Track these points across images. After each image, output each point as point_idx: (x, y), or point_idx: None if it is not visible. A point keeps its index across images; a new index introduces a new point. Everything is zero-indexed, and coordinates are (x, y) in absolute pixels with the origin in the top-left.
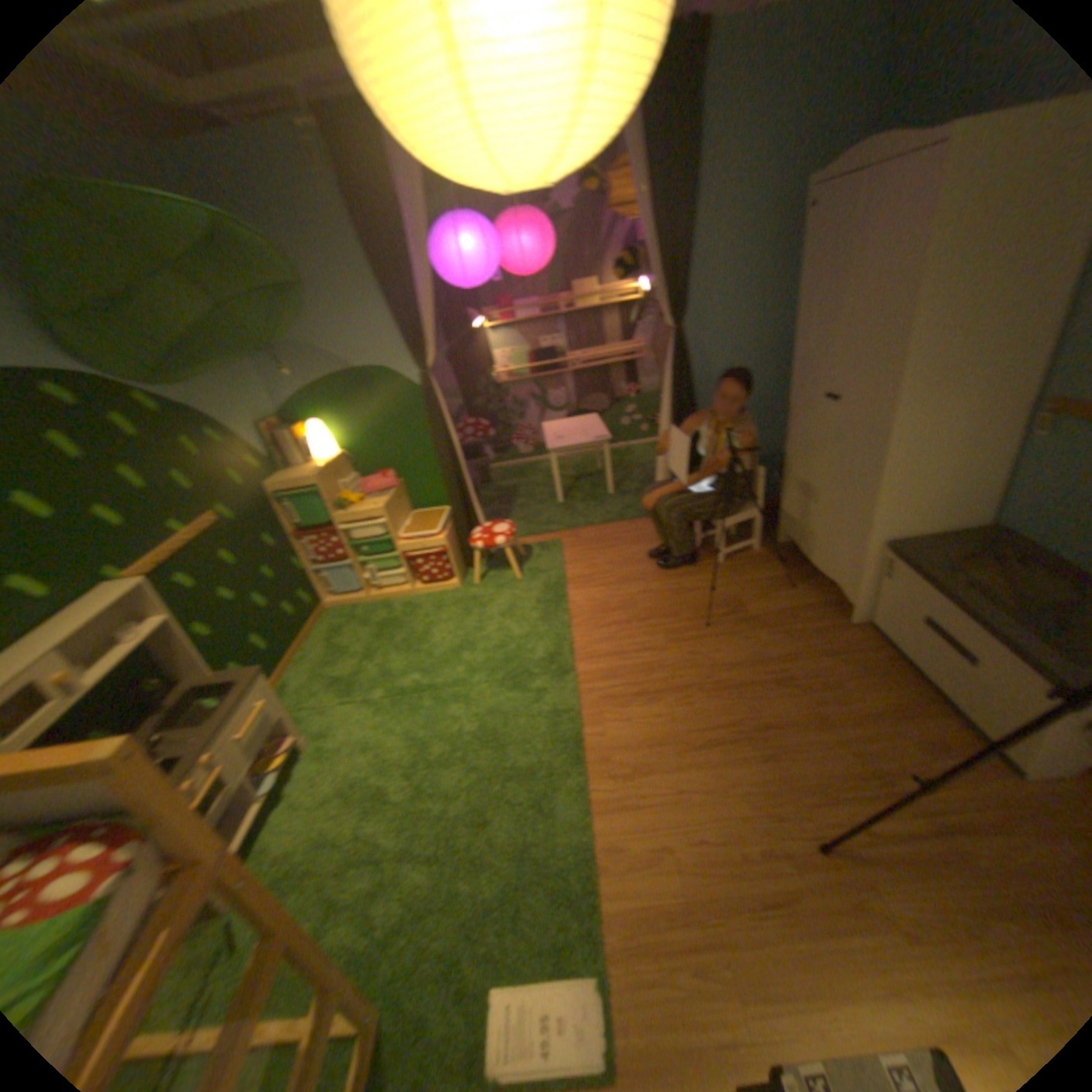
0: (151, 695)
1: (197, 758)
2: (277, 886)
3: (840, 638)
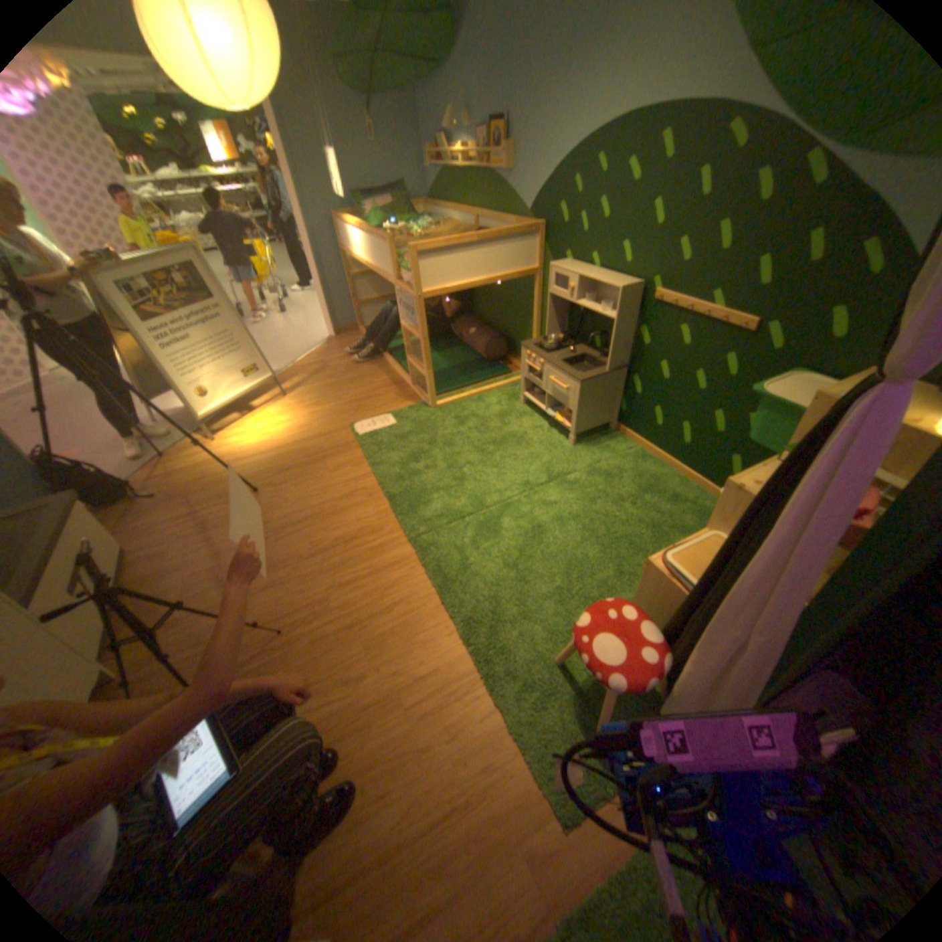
0: (605, 351)
1: (540, 361)
2: (506, 416)
3: (138, 654)
